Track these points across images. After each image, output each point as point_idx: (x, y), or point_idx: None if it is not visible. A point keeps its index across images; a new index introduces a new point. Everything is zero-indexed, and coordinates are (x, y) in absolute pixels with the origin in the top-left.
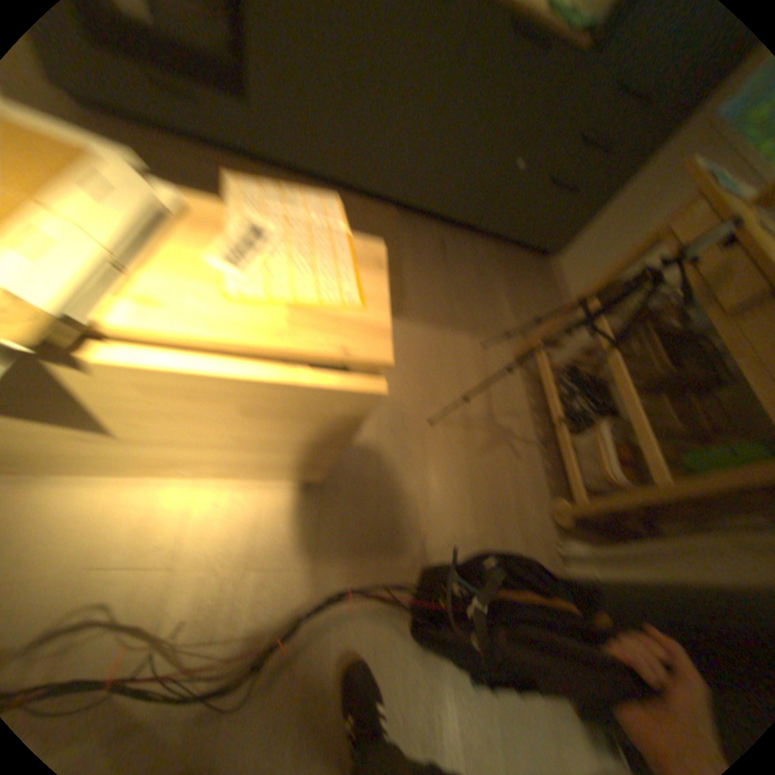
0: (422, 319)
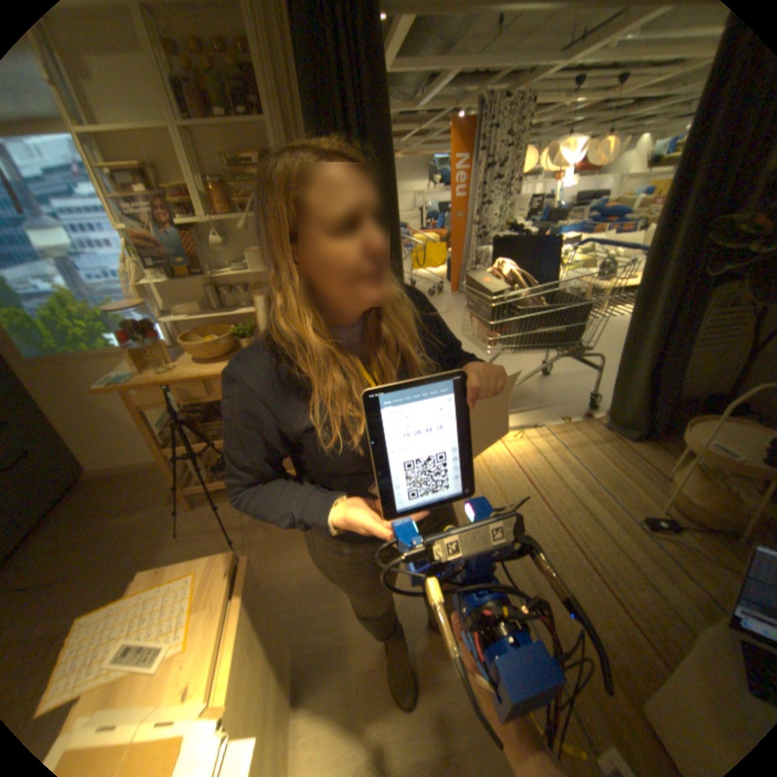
0: None
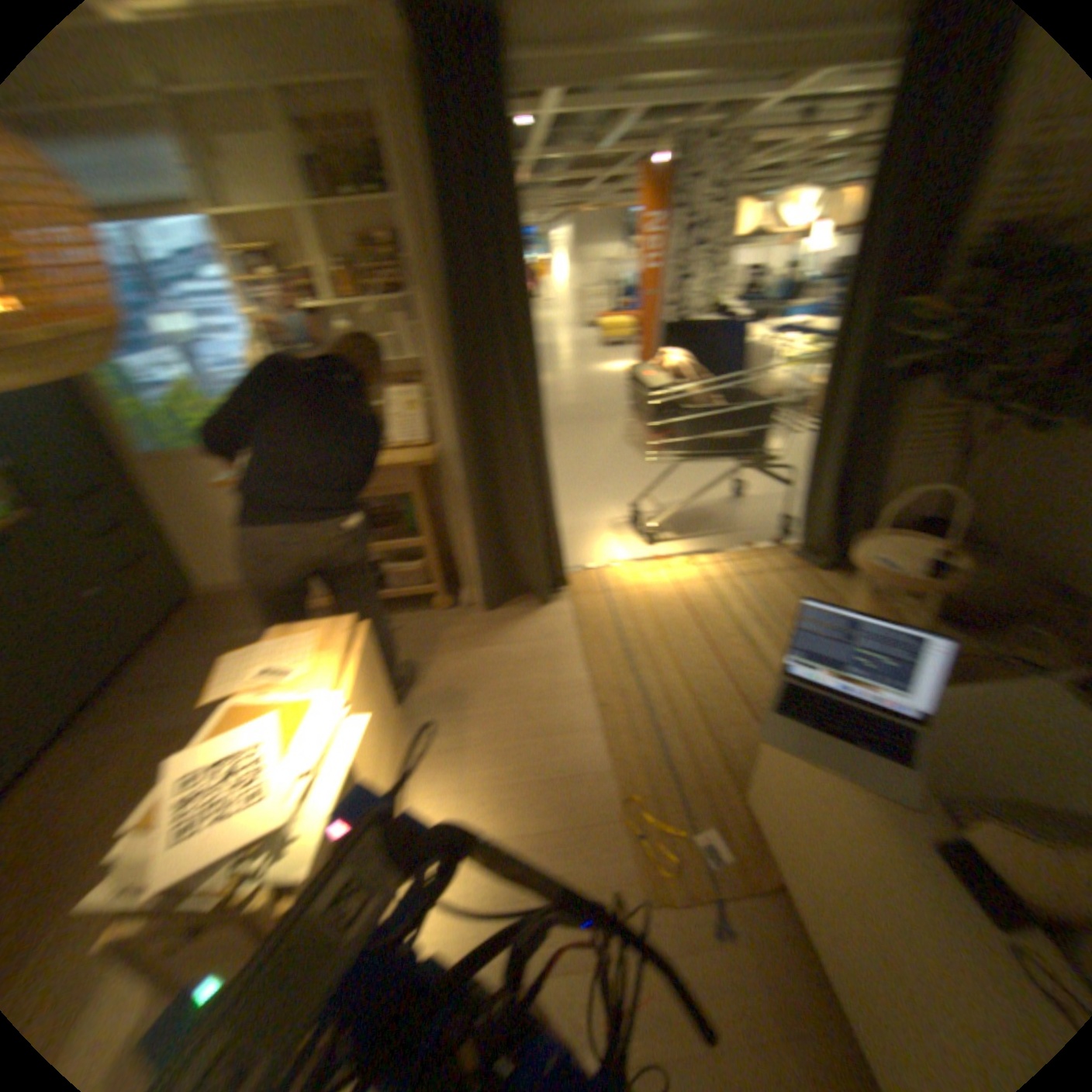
0: None
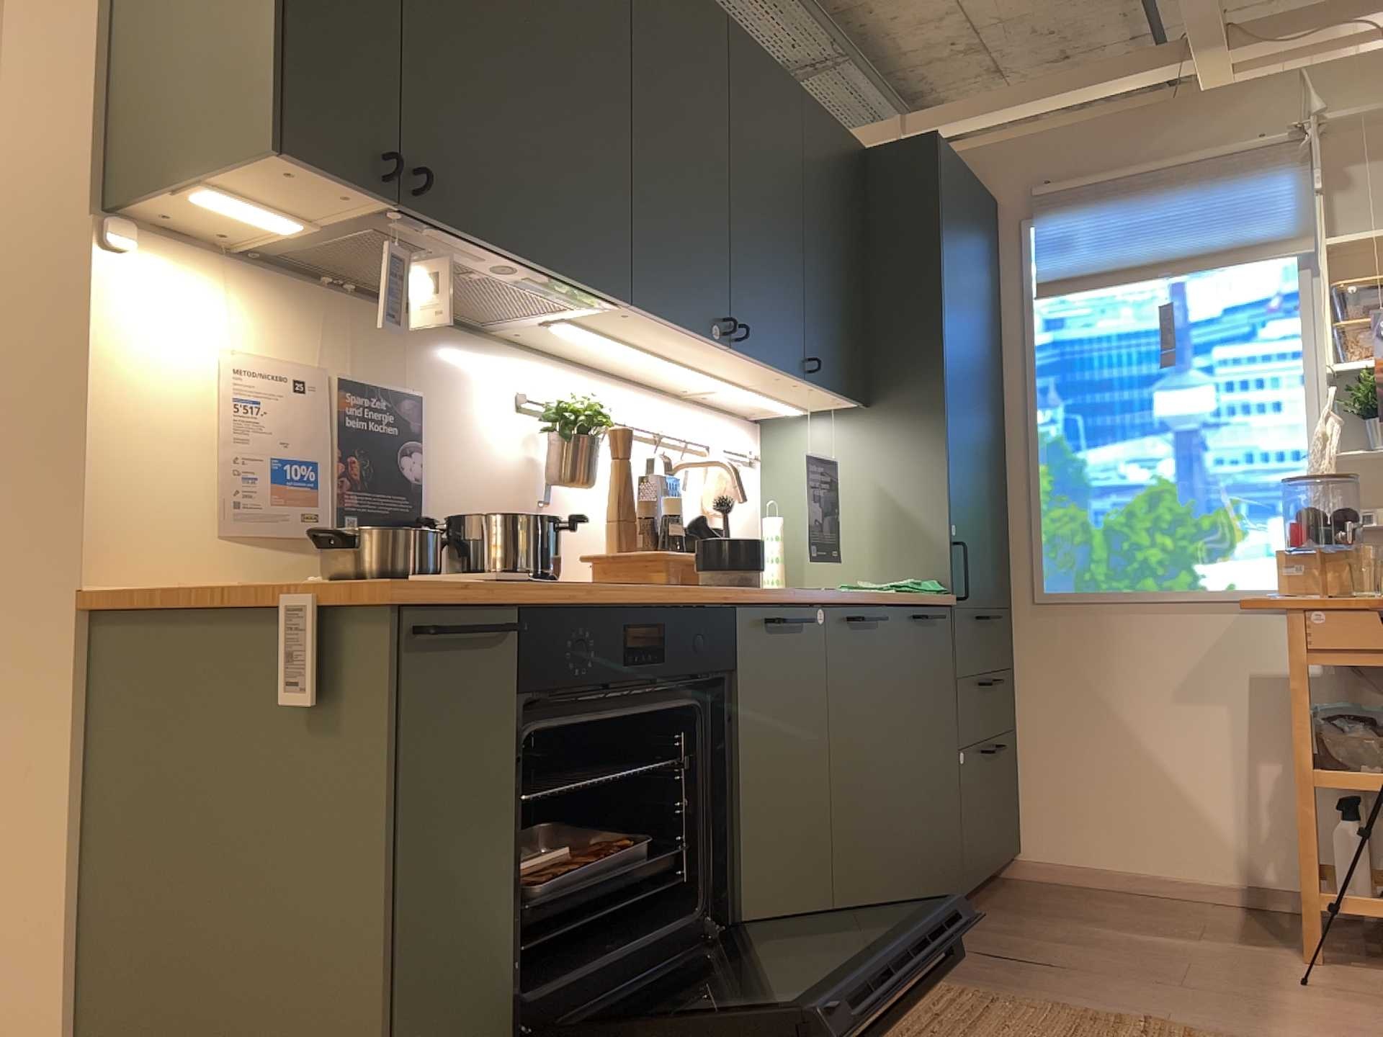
0: (1254, 1022)
